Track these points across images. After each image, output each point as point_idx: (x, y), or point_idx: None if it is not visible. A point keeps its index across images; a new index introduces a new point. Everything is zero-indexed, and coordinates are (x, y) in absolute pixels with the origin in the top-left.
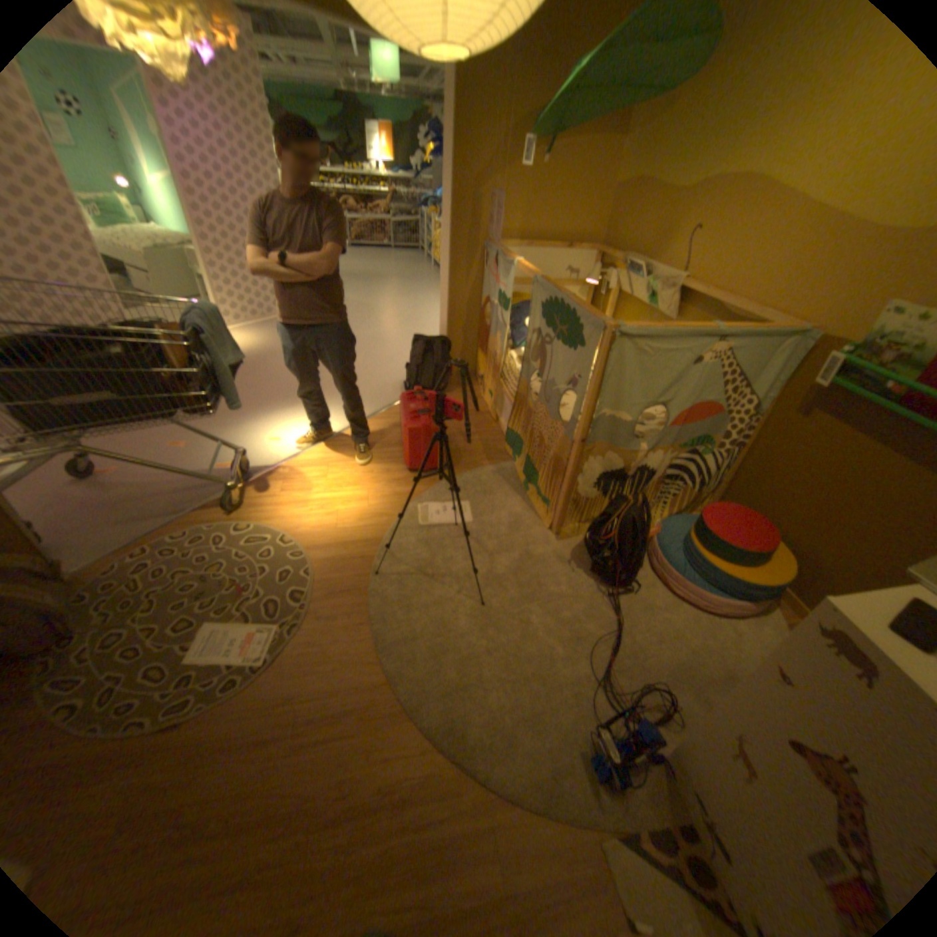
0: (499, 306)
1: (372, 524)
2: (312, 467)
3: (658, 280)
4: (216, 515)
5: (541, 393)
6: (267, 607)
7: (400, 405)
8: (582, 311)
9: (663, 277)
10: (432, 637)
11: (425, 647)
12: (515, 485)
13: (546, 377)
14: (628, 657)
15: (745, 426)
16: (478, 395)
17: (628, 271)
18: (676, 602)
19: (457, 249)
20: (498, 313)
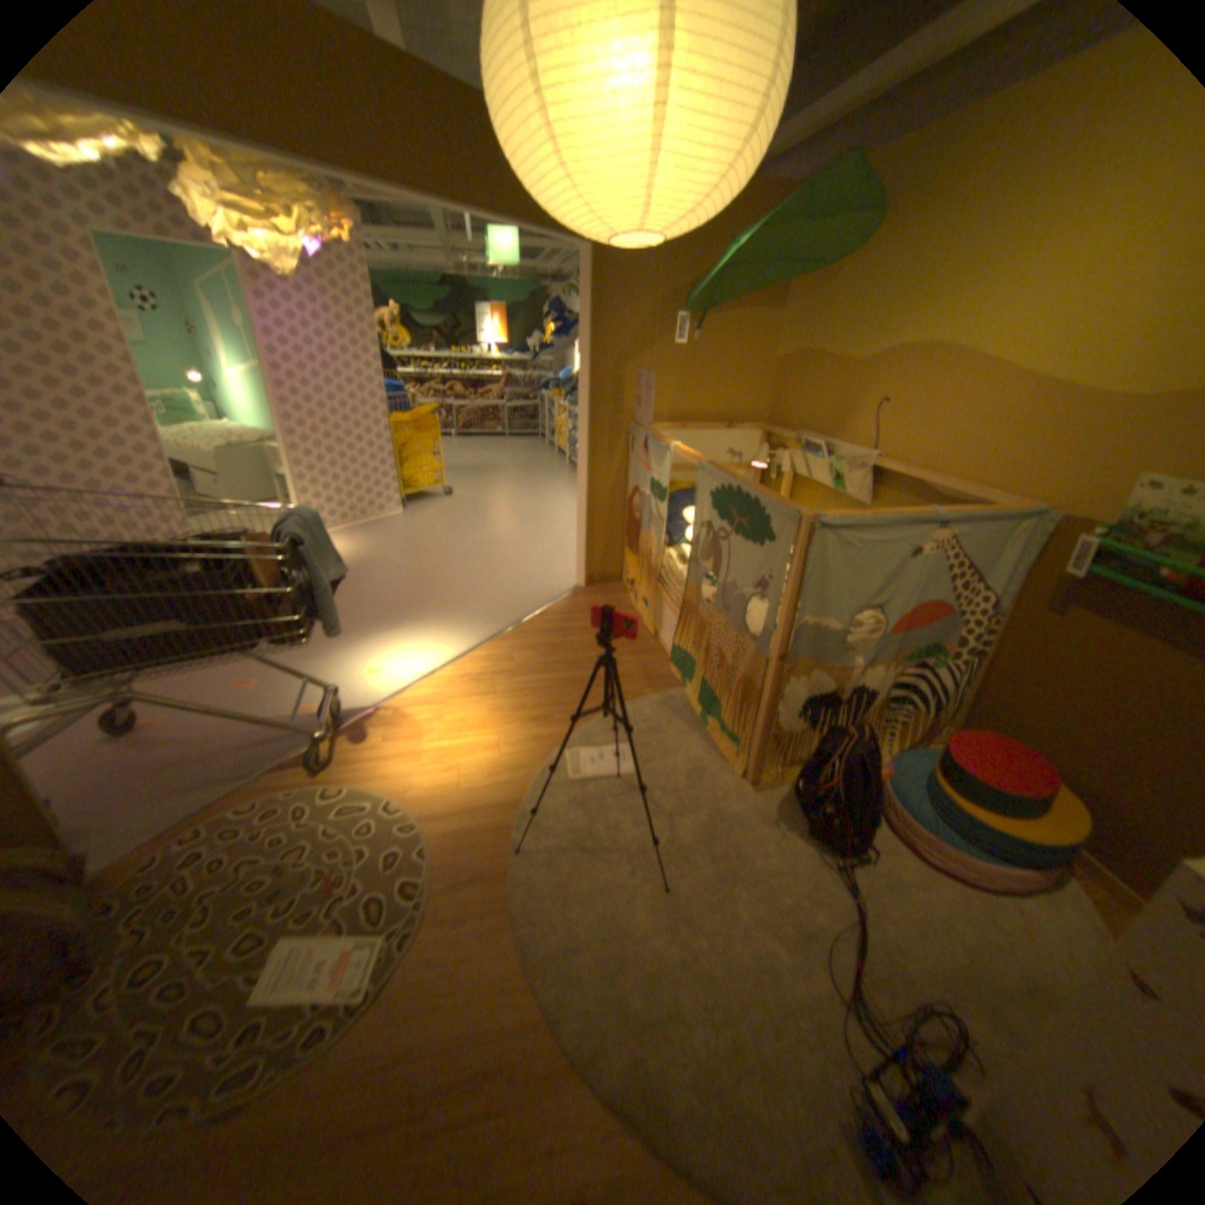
0: (653, 496)
1: (506, 780)
2: (423, 705)
3: (843, 460)
4: (296, 777)
5: (718, 598)
6: (368, 908)
7: (530, 619)
8: (767, 499)
9: (849, 456)
10: (601, 944)
11: (594, 959)
12: (690, 719)
13: (723, 579)
14: (881, 962)
15: (984, 630)
16: (628, 604)
17: (804, 450)
18: (931, 875)
19: (597, 433)
20: (652, 504)
